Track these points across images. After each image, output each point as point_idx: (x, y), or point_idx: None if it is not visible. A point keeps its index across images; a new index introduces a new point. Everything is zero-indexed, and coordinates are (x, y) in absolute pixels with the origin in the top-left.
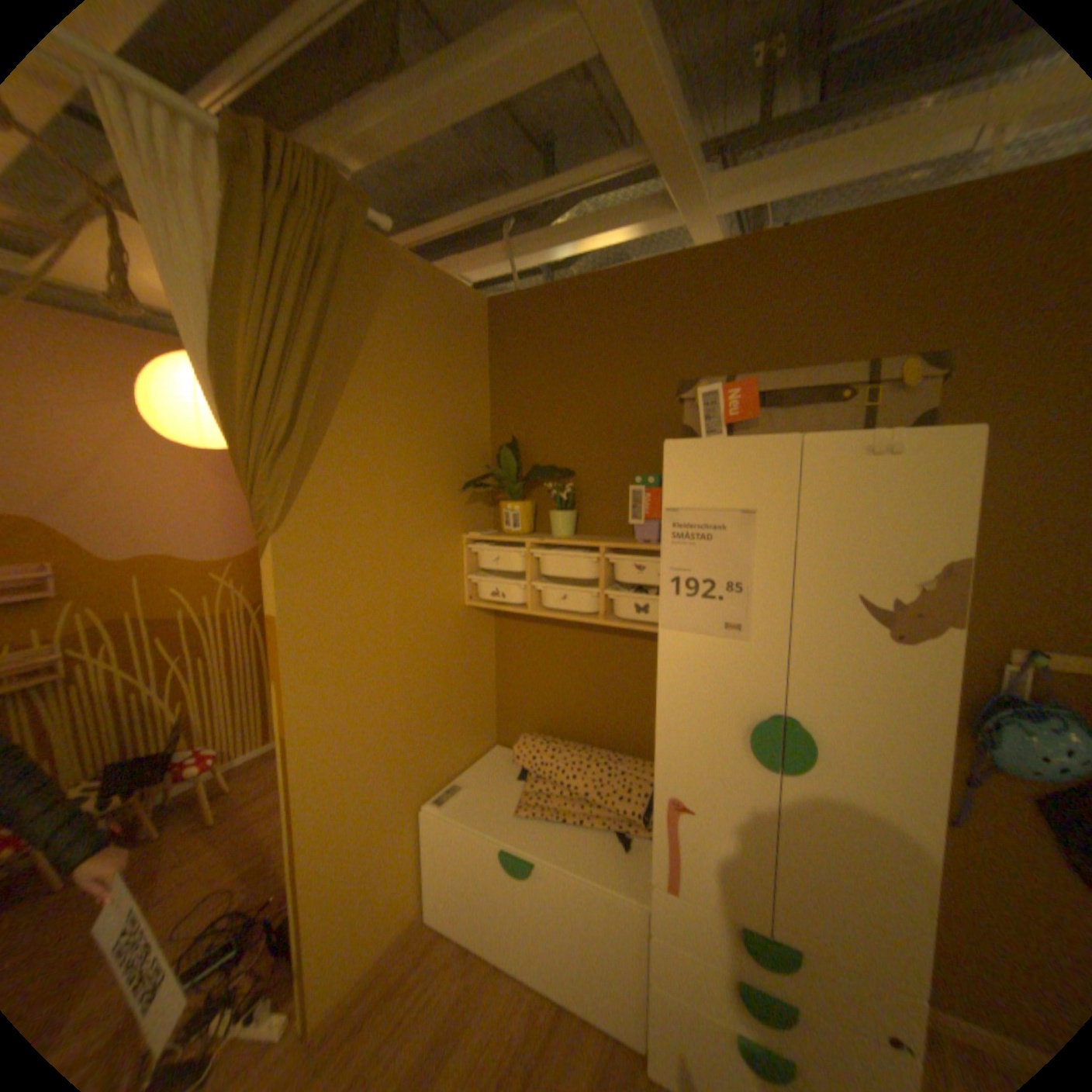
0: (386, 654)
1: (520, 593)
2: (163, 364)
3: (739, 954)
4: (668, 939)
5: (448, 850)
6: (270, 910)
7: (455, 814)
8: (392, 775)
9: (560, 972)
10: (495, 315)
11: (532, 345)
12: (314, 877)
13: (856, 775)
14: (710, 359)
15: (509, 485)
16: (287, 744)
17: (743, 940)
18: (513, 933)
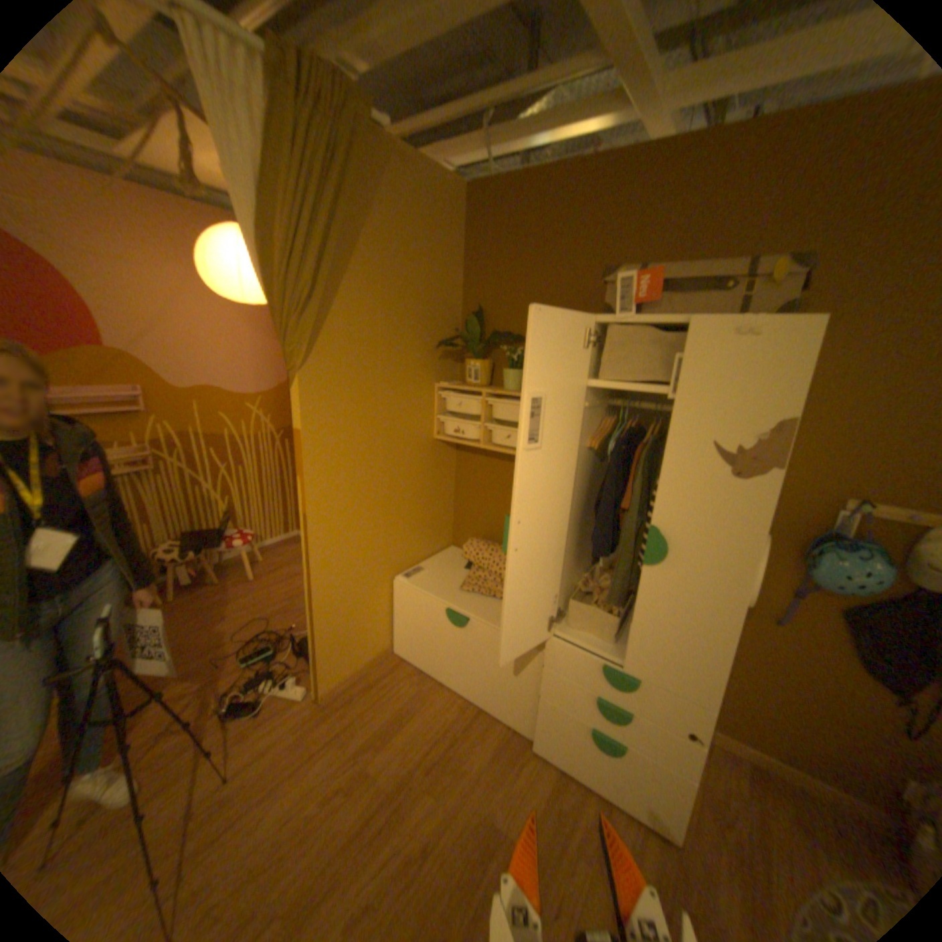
0: (374, 467)
1: (475, 433)
2: (215, 235)
3: (599, 680)
4: (554, 669)
5: (412, 606)
6: (293, 633)
7: (418, 584)
8: (376, 552)
9: (482, 688)
10: (472, 198)
11: (500, 227)
12: (323, 607)
13: (692, 568)
14: (645, 247)
15: (473, 346)
16: (308, 518)
17: (603, 671)
18: (452, 662)
